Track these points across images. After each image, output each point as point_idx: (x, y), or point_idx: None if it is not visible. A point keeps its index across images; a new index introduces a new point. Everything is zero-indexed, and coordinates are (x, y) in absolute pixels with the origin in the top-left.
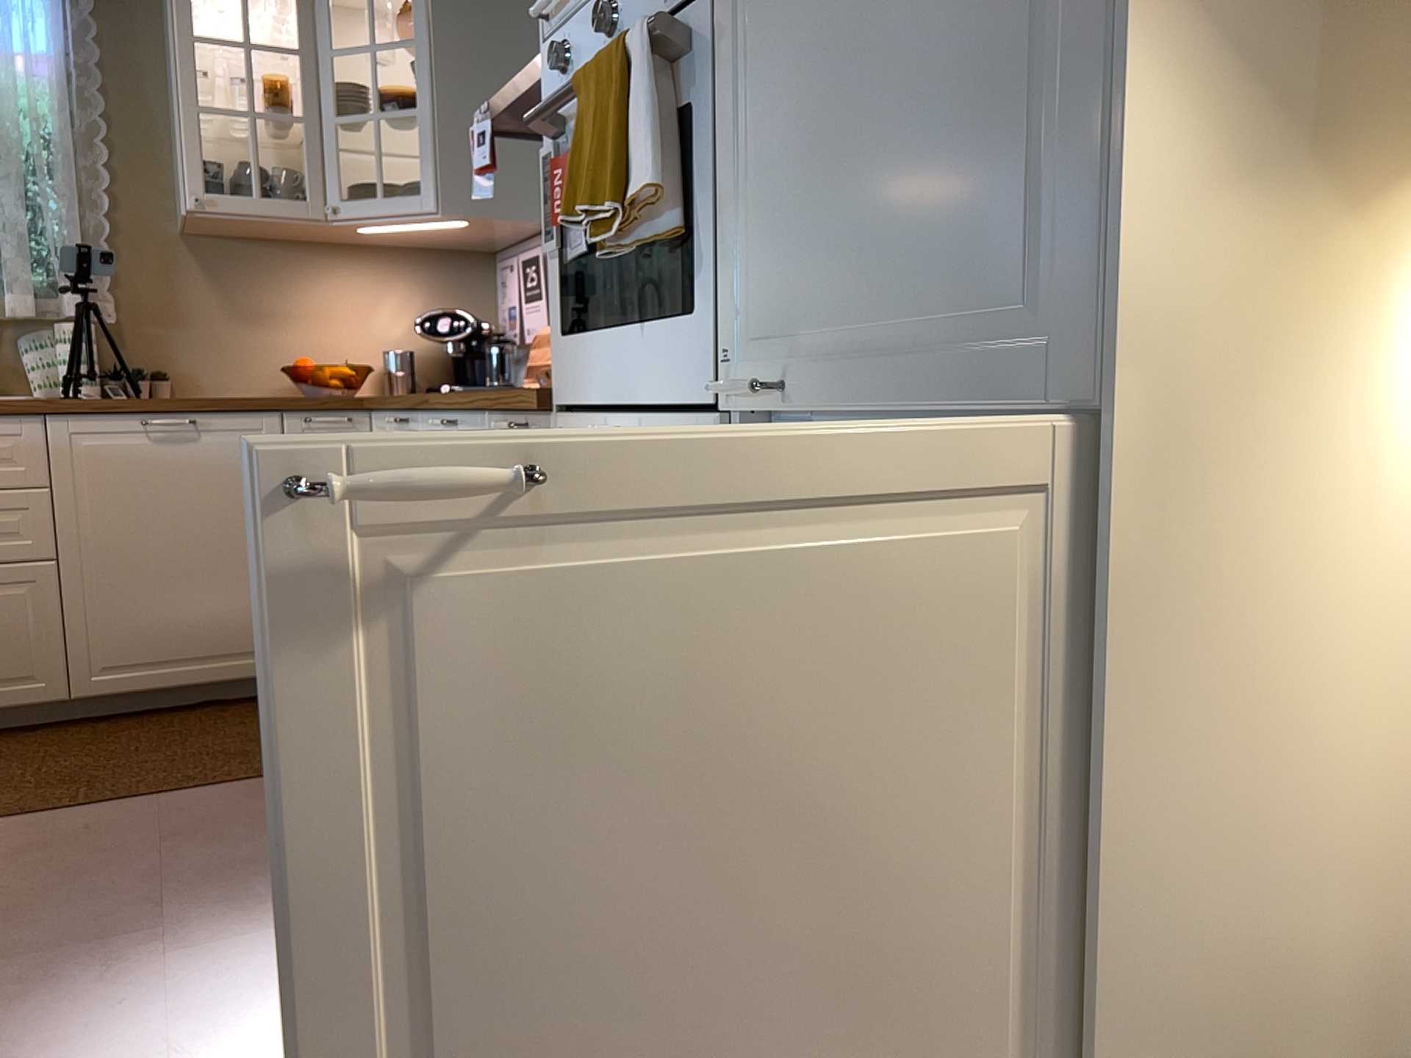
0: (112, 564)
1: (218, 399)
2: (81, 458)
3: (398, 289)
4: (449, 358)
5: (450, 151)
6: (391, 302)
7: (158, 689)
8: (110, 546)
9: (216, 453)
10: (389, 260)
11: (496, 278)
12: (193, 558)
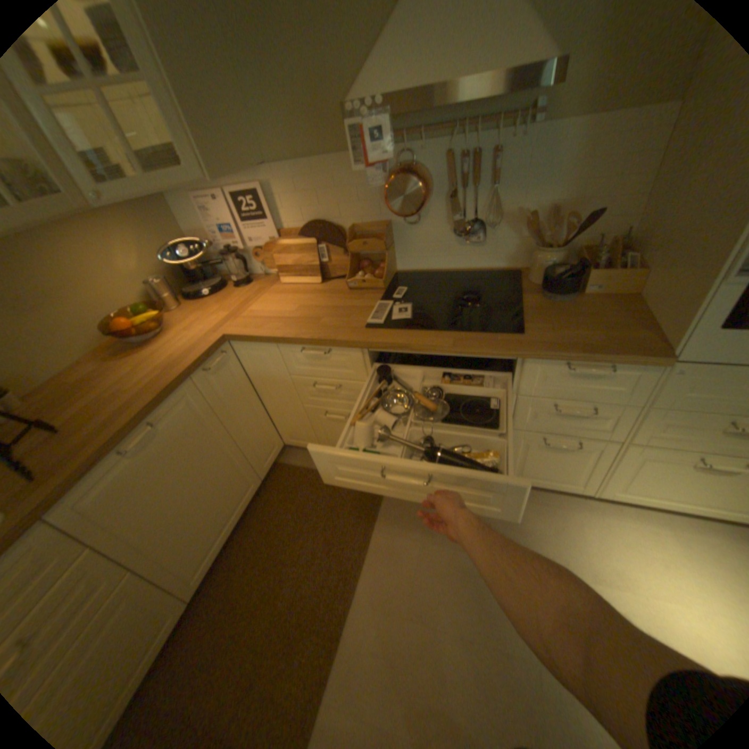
0: (161, 534)
1: (64, 378)
2: (95, 509)
3: (116, 232)
4: (171, 266)
5: (192, 116)
6: (118, 244)
7: (219, 550)
8: (154, 528)
9: (173, 427)
10: (96, 212)
11: (166, 200)
12: (197, 487)
